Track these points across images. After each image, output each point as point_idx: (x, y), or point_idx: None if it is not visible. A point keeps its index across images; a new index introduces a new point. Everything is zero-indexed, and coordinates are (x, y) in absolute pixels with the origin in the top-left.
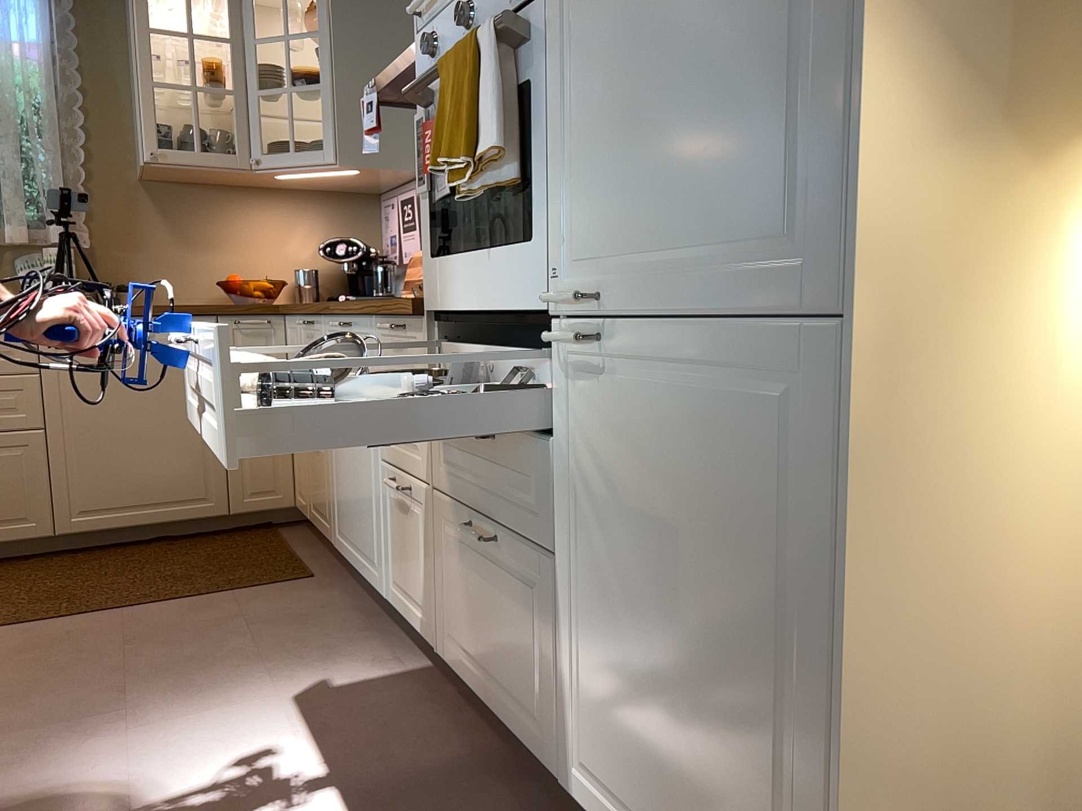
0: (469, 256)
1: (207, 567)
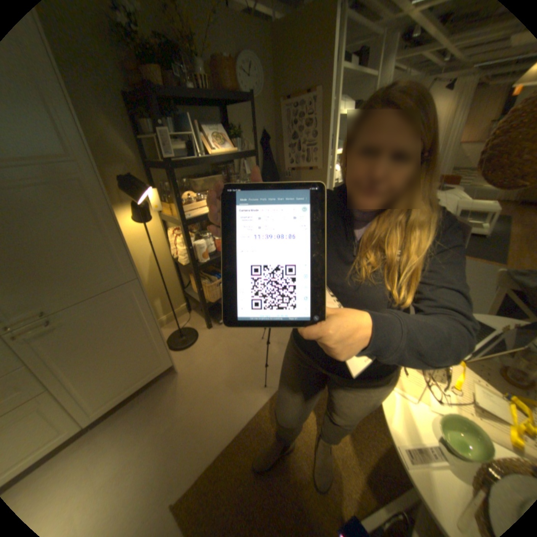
0: None
1: None
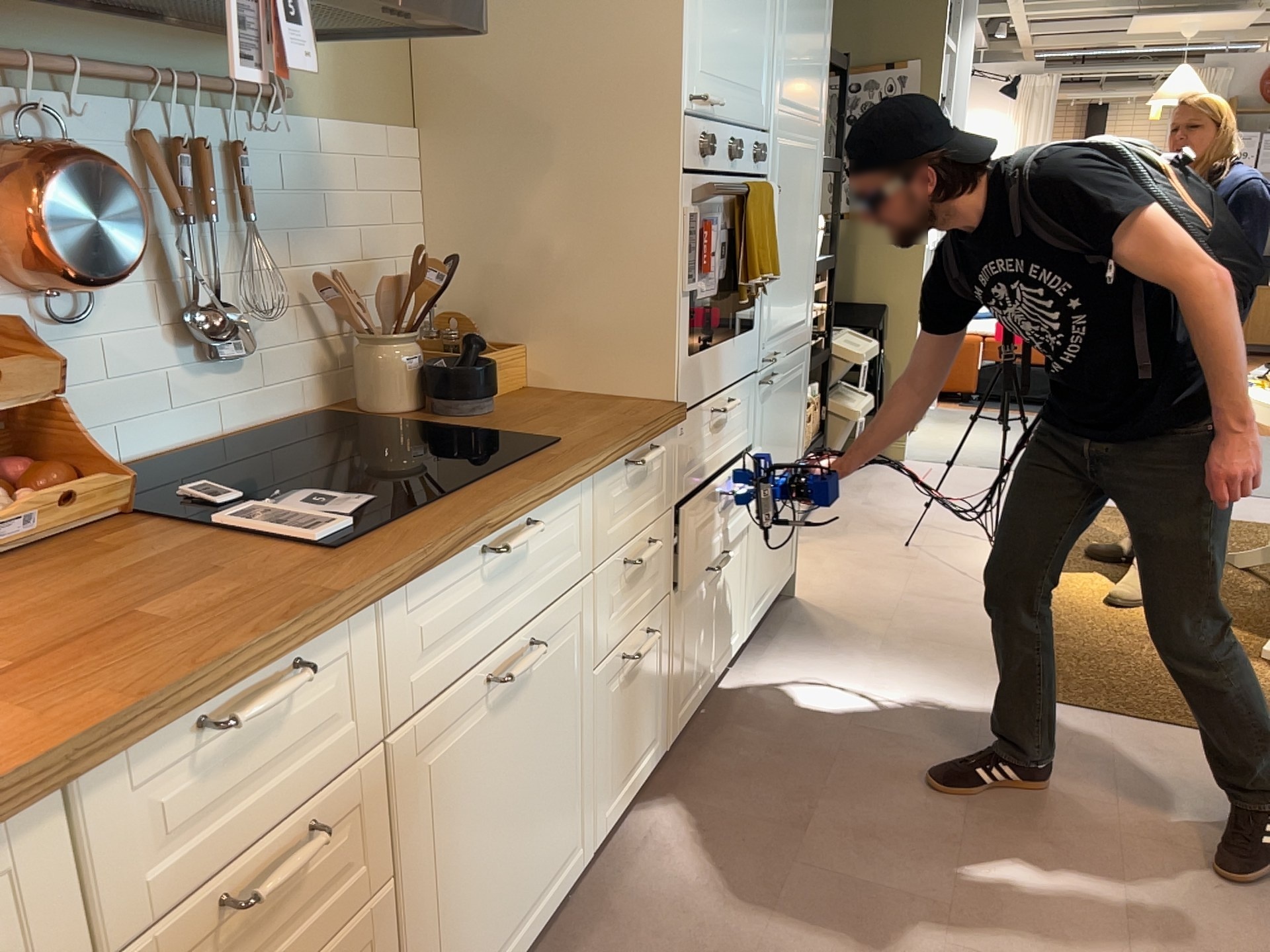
0: (718, 347)
1: None
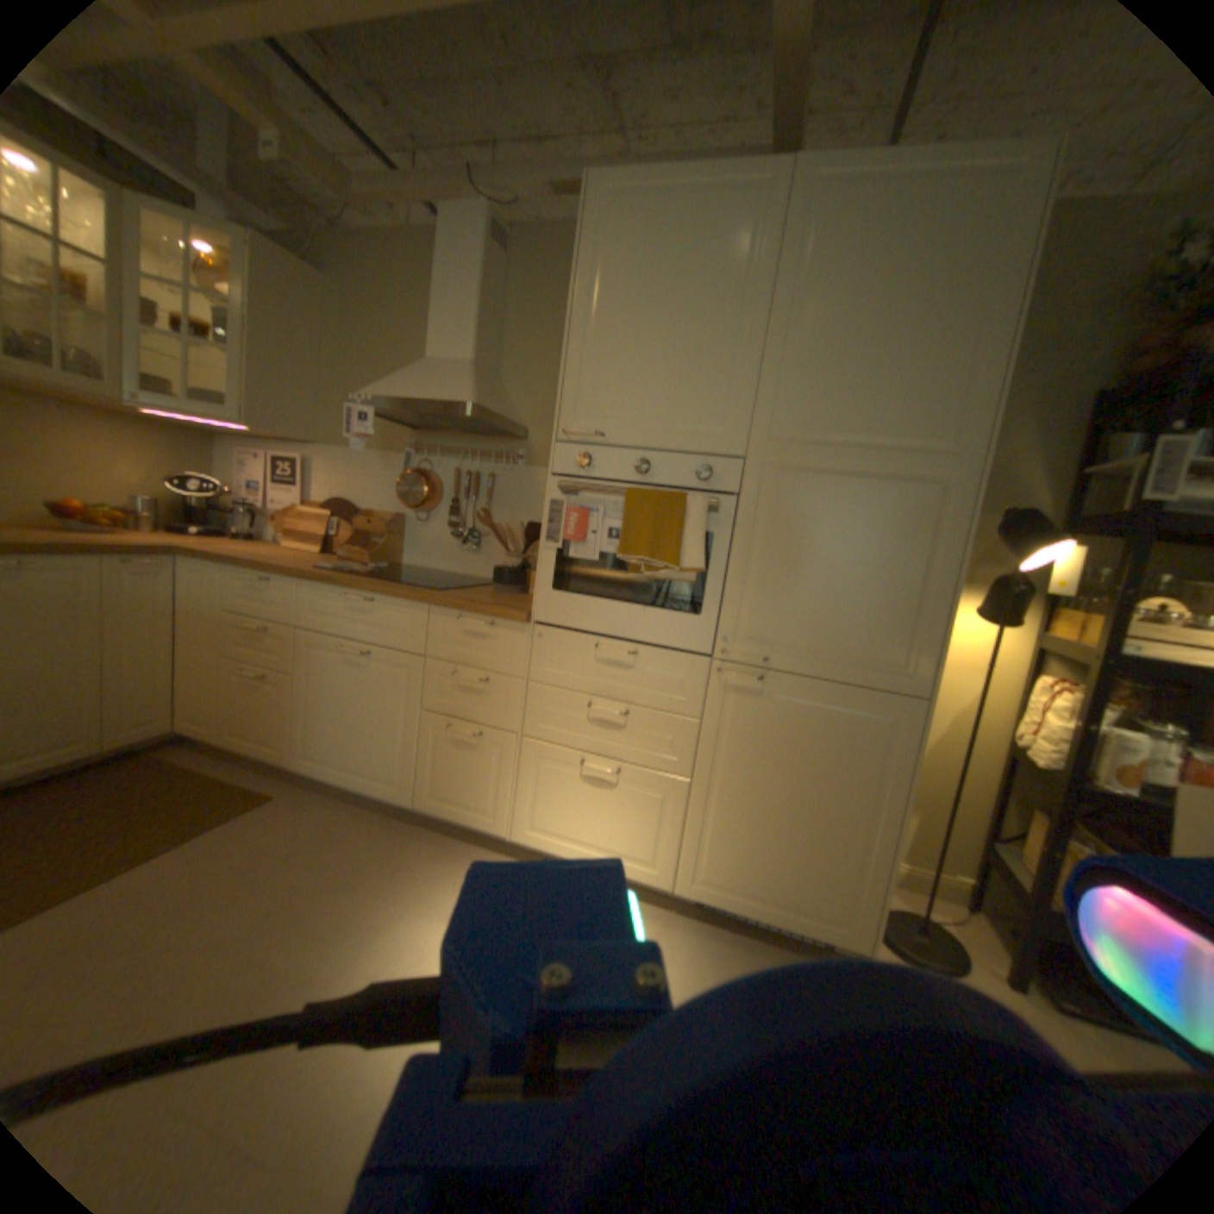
0: (608, 602)
1: (130, 816)
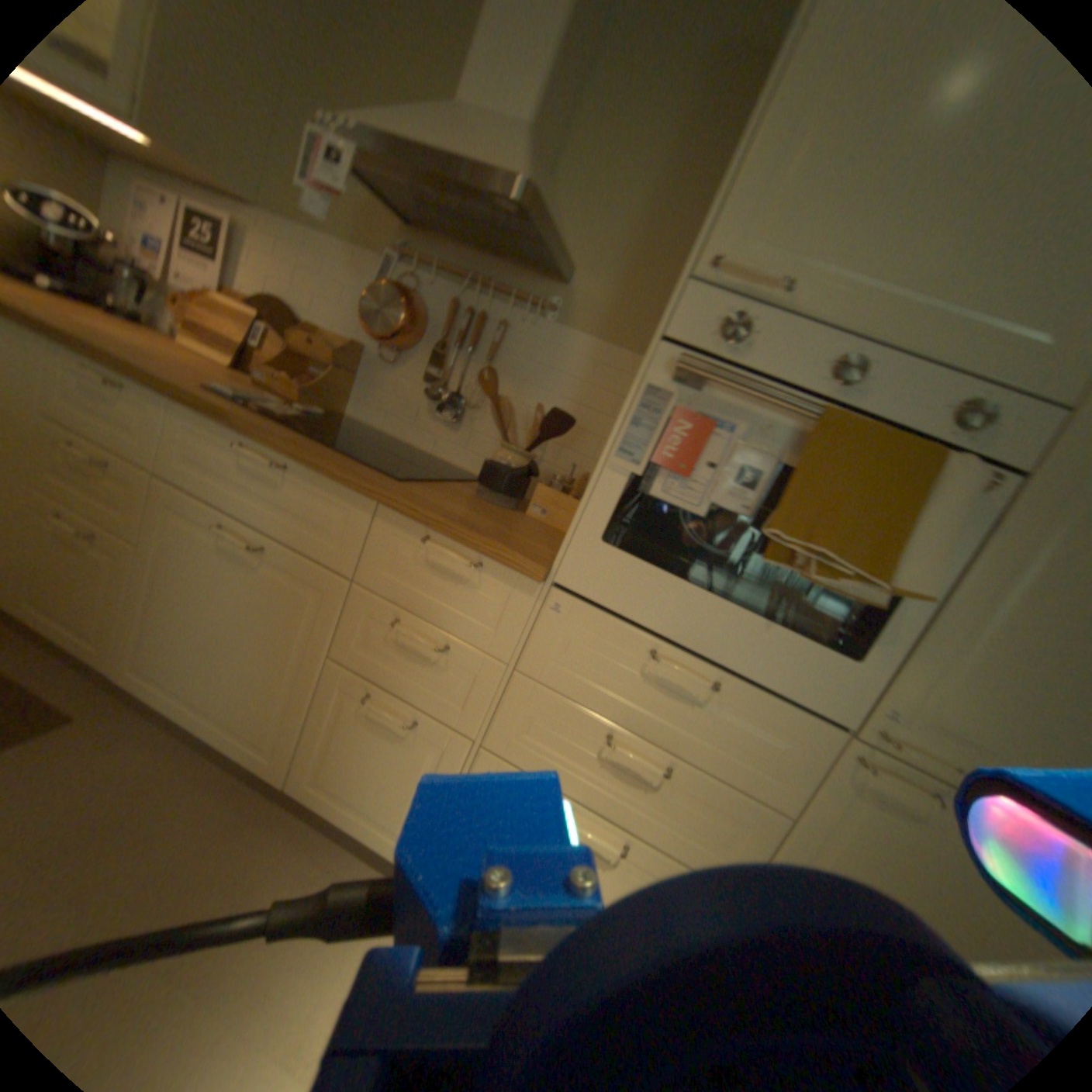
0: (702, 593)
1: None
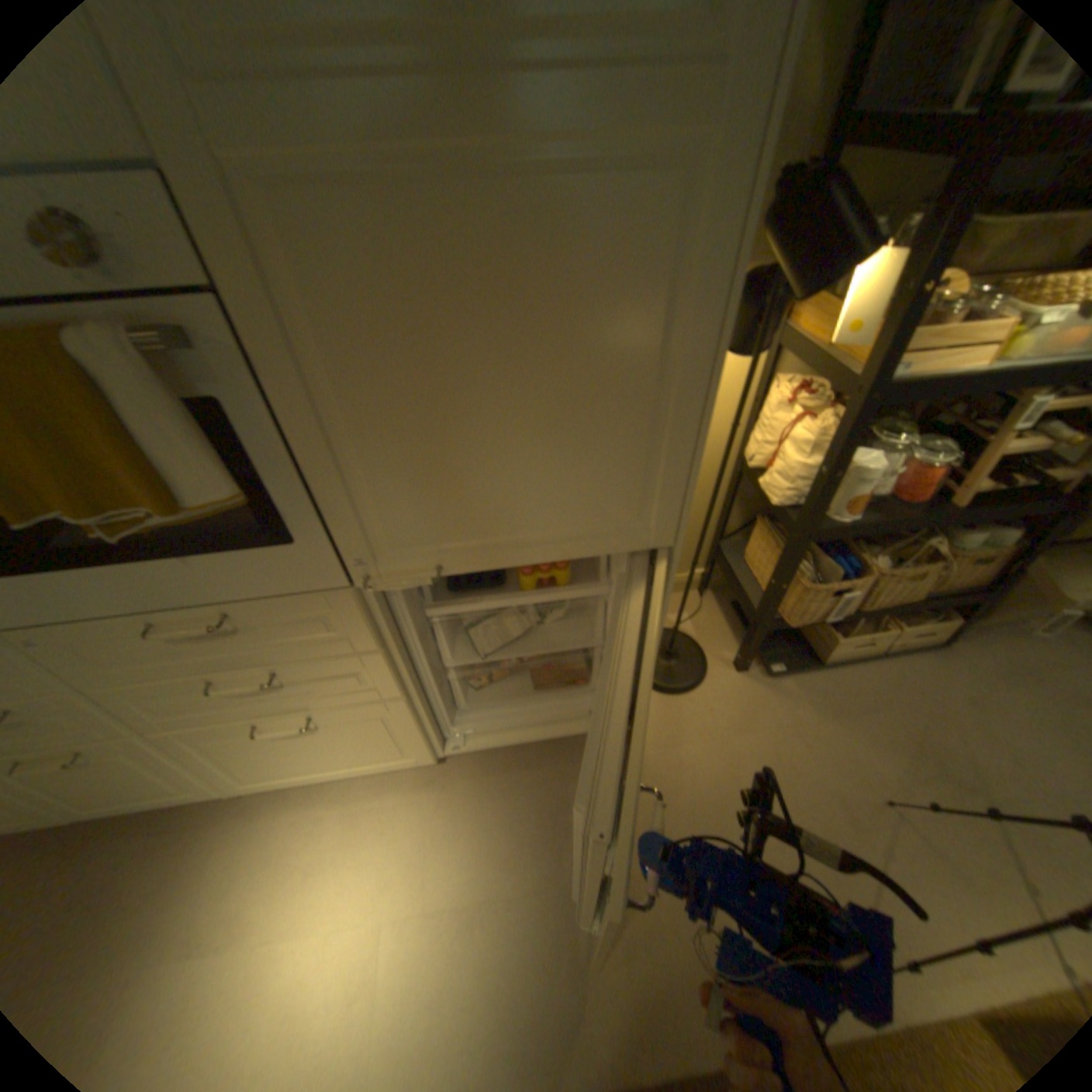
0: (103, 570)
1: None
